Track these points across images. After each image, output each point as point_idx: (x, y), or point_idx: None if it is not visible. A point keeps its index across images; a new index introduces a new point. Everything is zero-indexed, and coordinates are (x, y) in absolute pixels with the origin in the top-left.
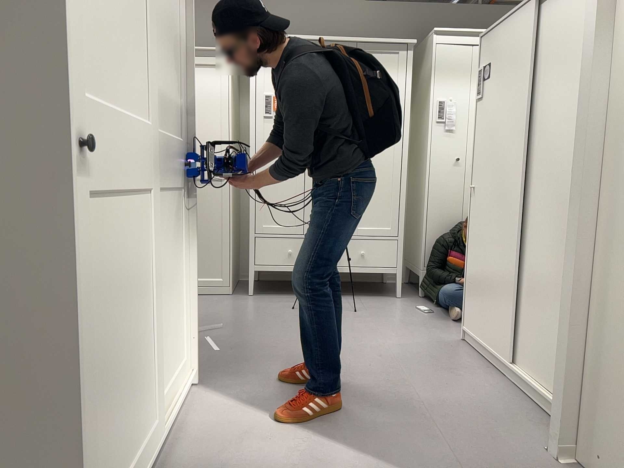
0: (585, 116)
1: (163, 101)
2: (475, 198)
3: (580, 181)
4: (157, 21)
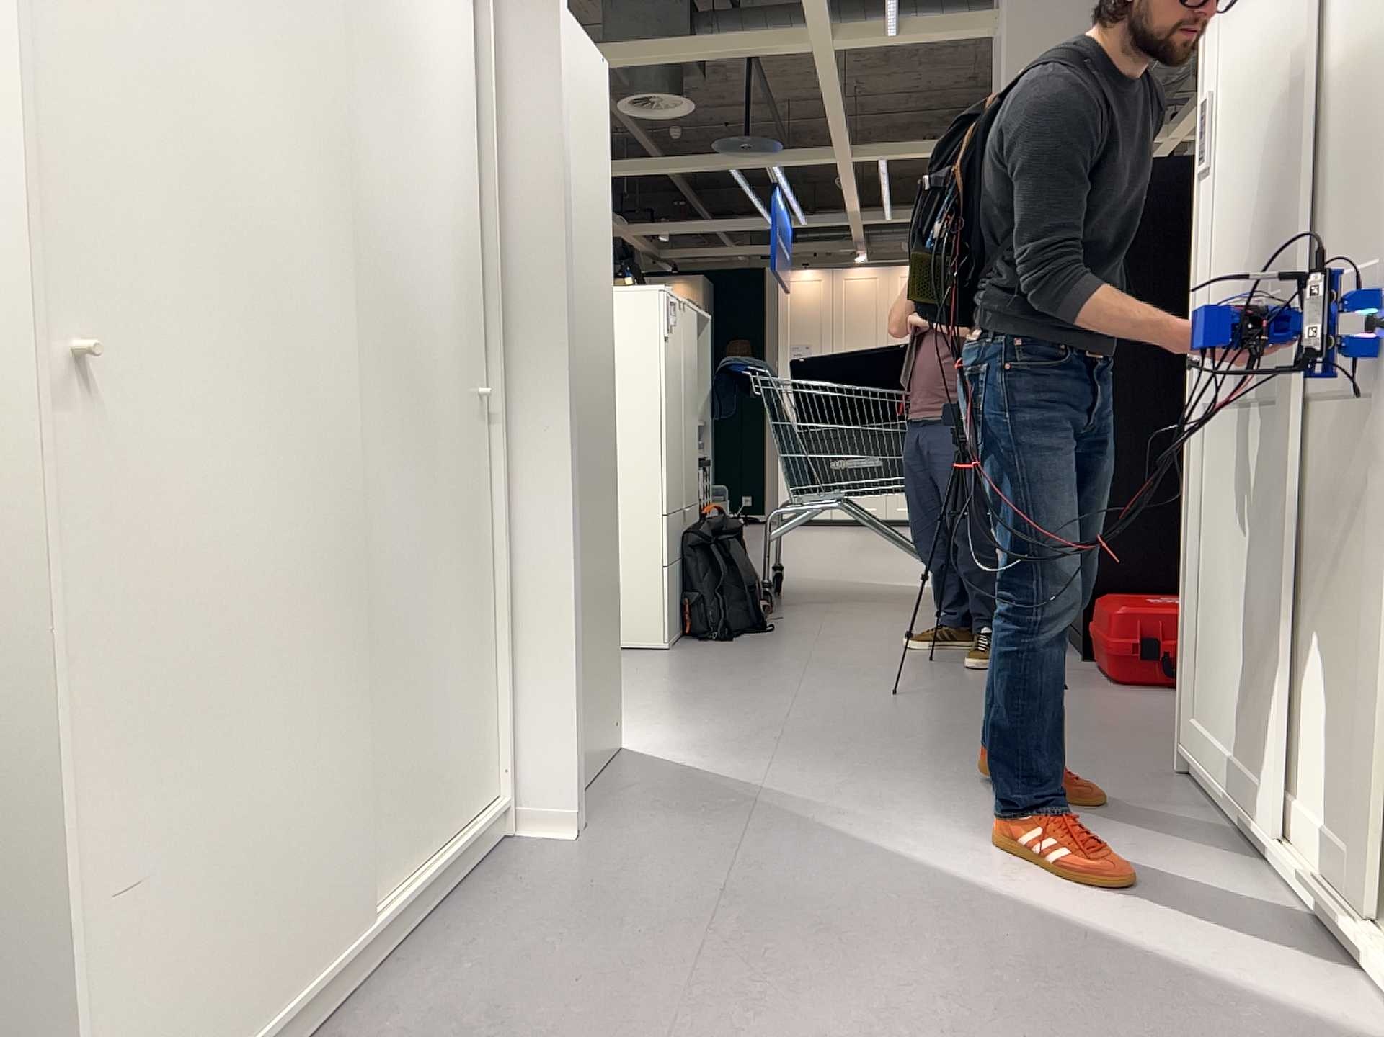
0: (570, 275)
1: (1376, 182)
2: (97, 408)
3: (572, 375)
4: (1365, 28)
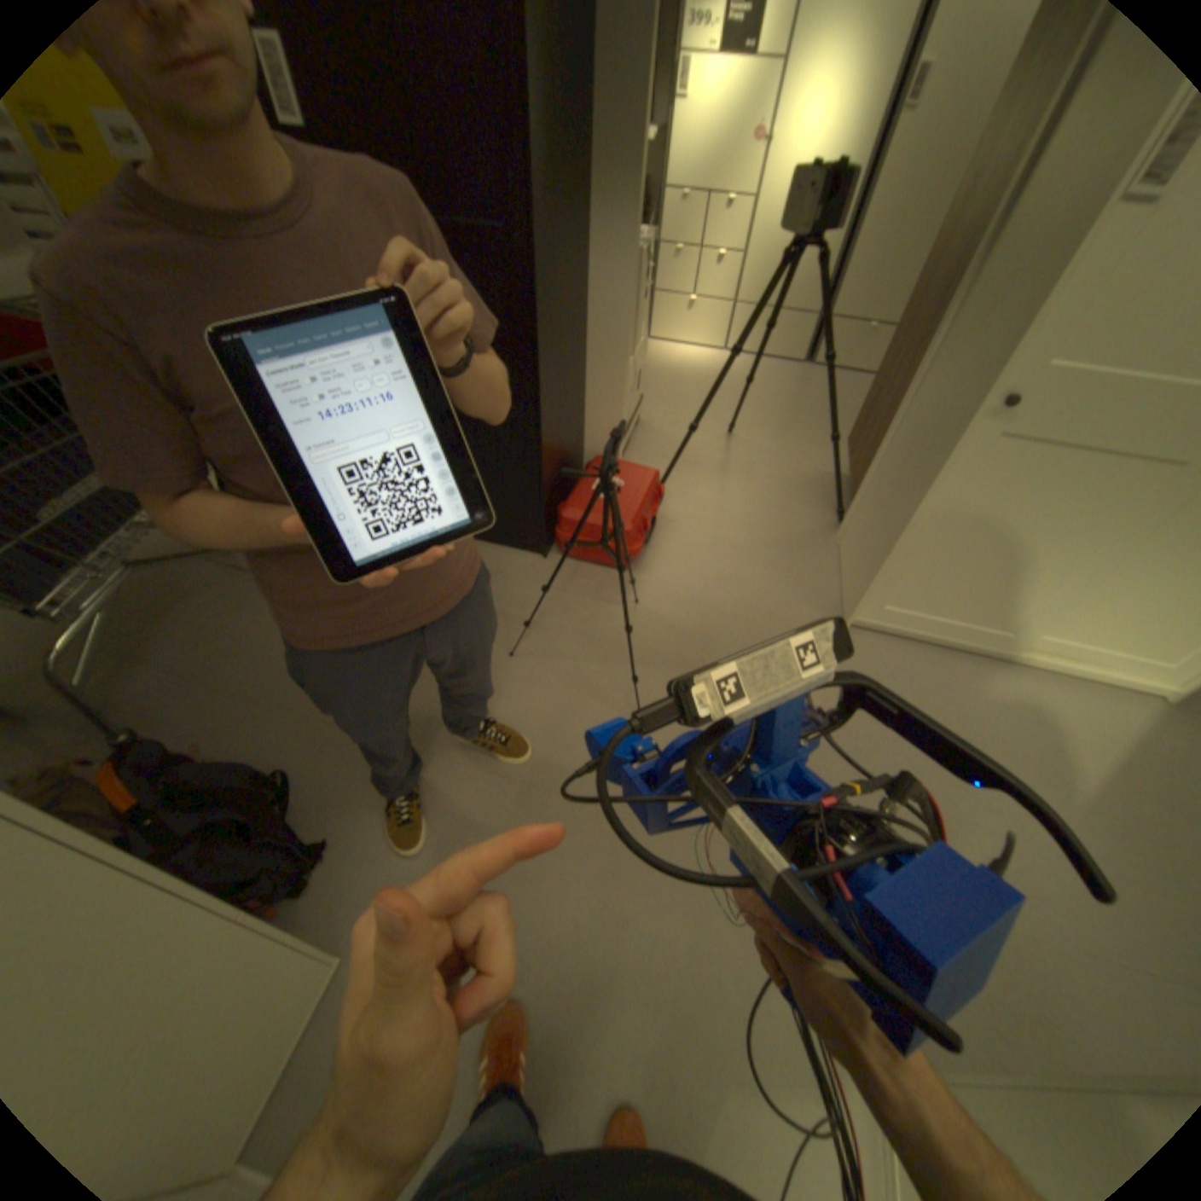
0: None
1: None
2: None
3: None
4: None
